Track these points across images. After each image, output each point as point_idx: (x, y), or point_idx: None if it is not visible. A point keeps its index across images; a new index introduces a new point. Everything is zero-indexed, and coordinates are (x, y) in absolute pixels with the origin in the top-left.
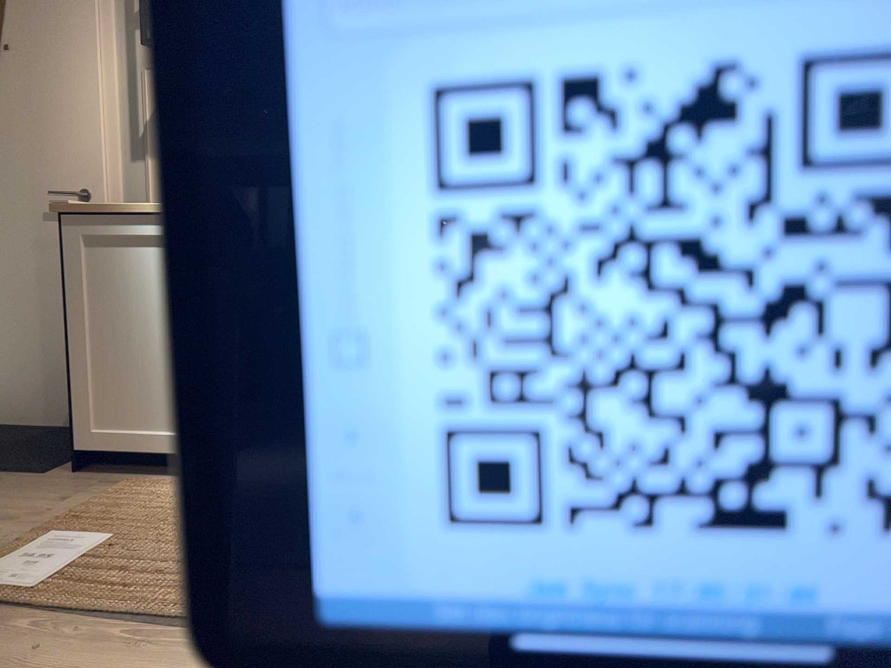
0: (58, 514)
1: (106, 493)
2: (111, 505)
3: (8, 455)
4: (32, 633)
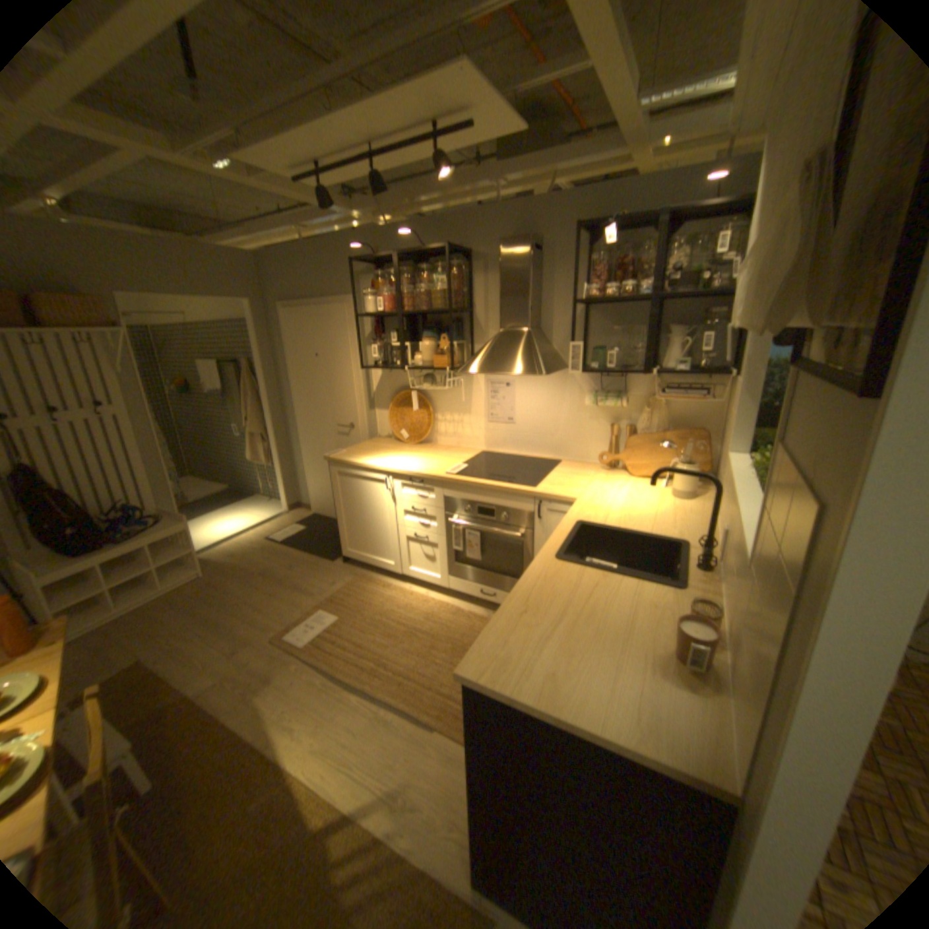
0: (327, 593)
1: (347, 583)
2: (346, 593)
3: (325, 544)
4: (295, 669)
